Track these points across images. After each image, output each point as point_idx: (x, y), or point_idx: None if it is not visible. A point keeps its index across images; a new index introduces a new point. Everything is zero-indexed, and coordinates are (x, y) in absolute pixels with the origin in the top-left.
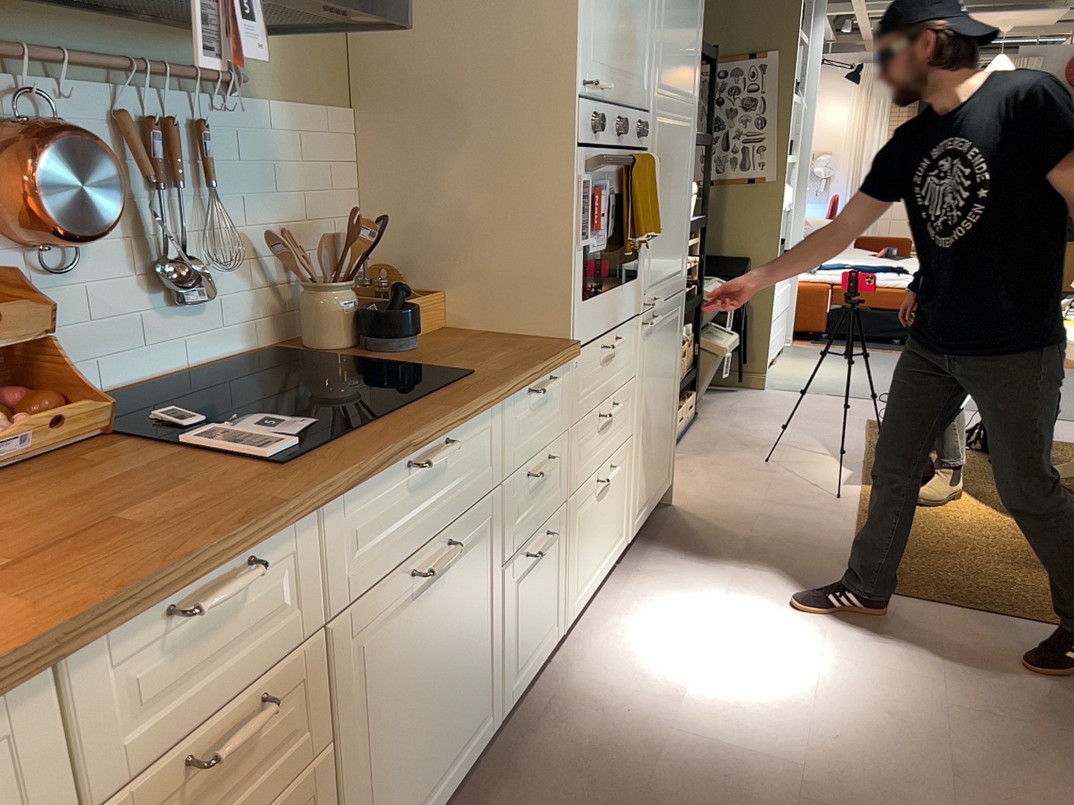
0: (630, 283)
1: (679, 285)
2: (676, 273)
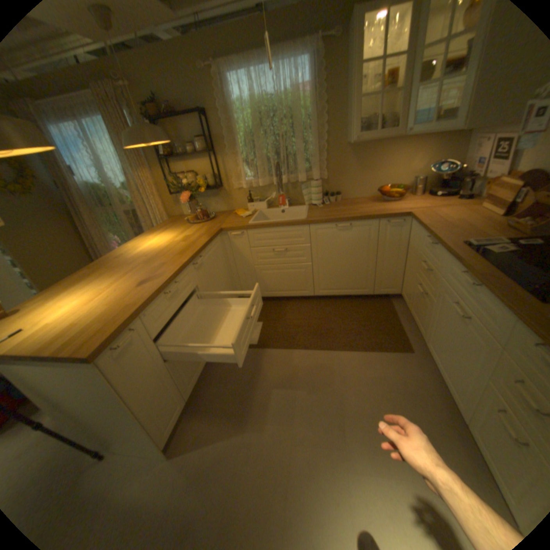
0: None
1: None
2: None
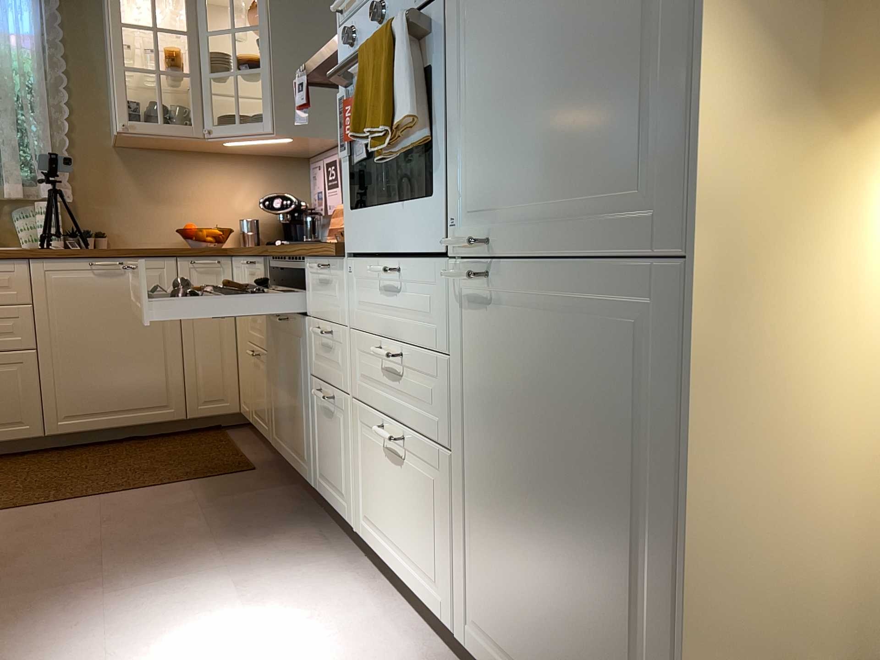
0: (420, 203)
1: (634, 237)
2: (606, 202)
